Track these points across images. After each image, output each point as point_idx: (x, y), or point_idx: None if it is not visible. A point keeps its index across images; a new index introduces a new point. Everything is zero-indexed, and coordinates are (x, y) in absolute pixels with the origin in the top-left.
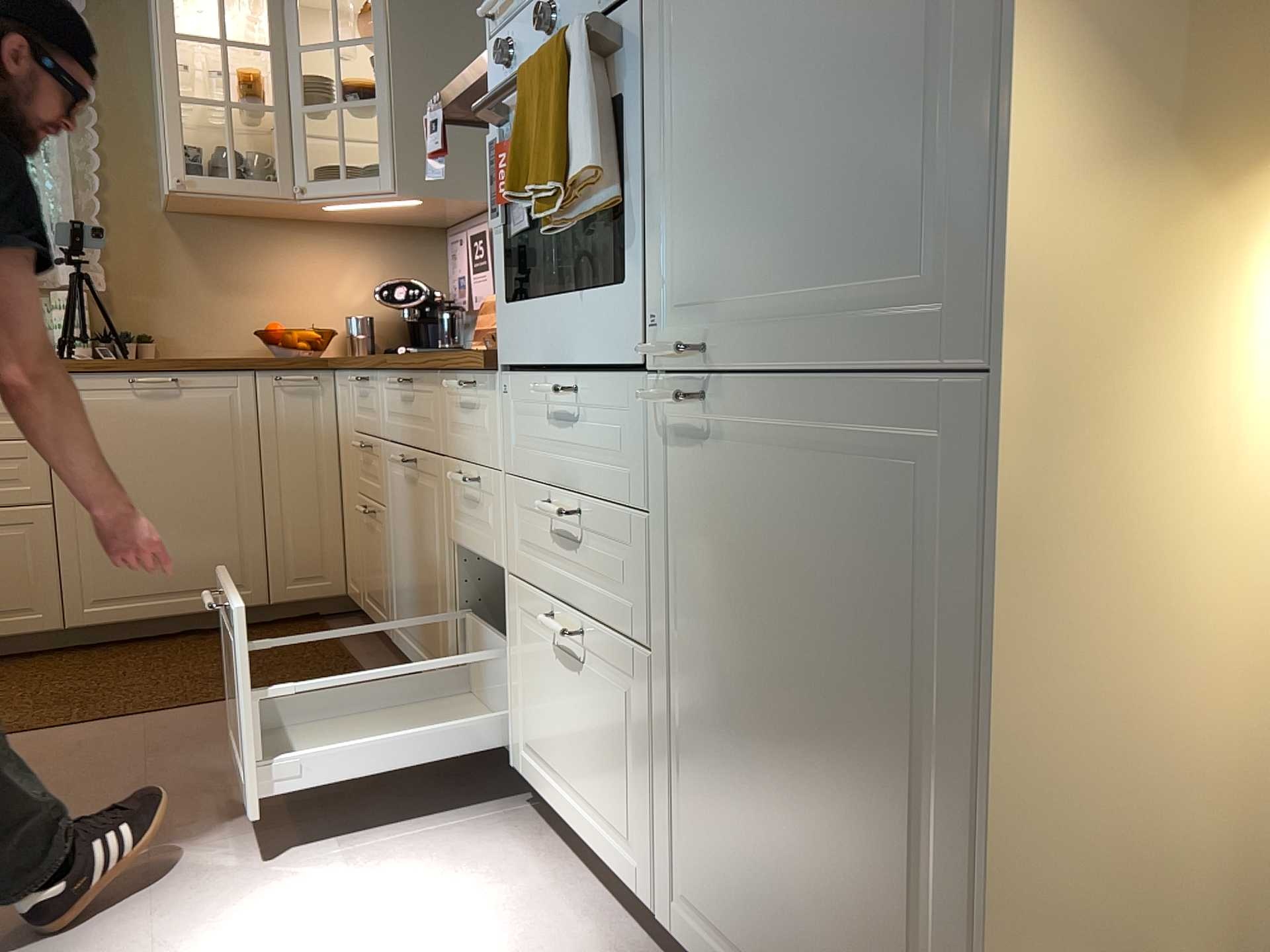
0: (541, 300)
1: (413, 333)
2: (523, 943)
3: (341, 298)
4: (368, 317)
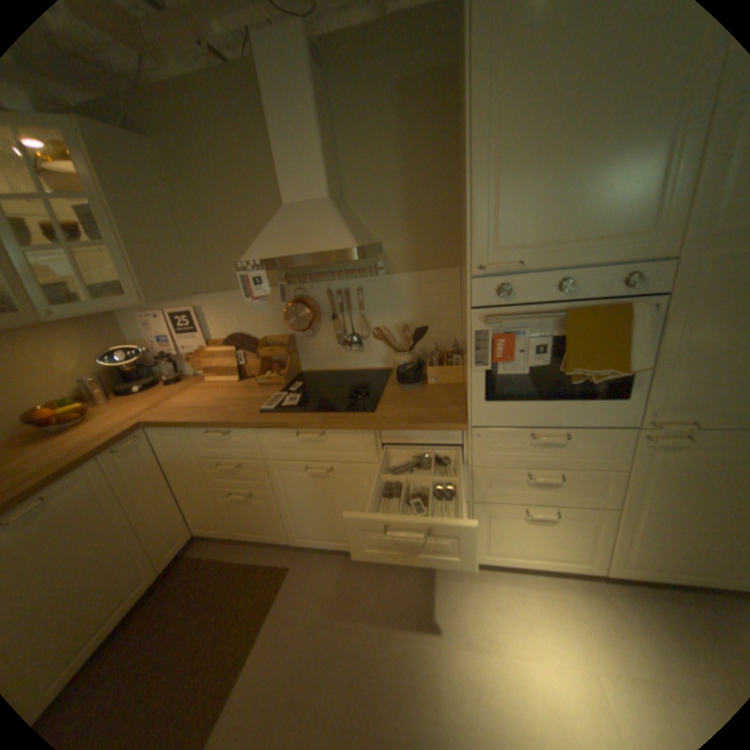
0: (524, 401)
1: (119, 375)
2: (565, 615)
3: (60, 371)
4: (84, 376)
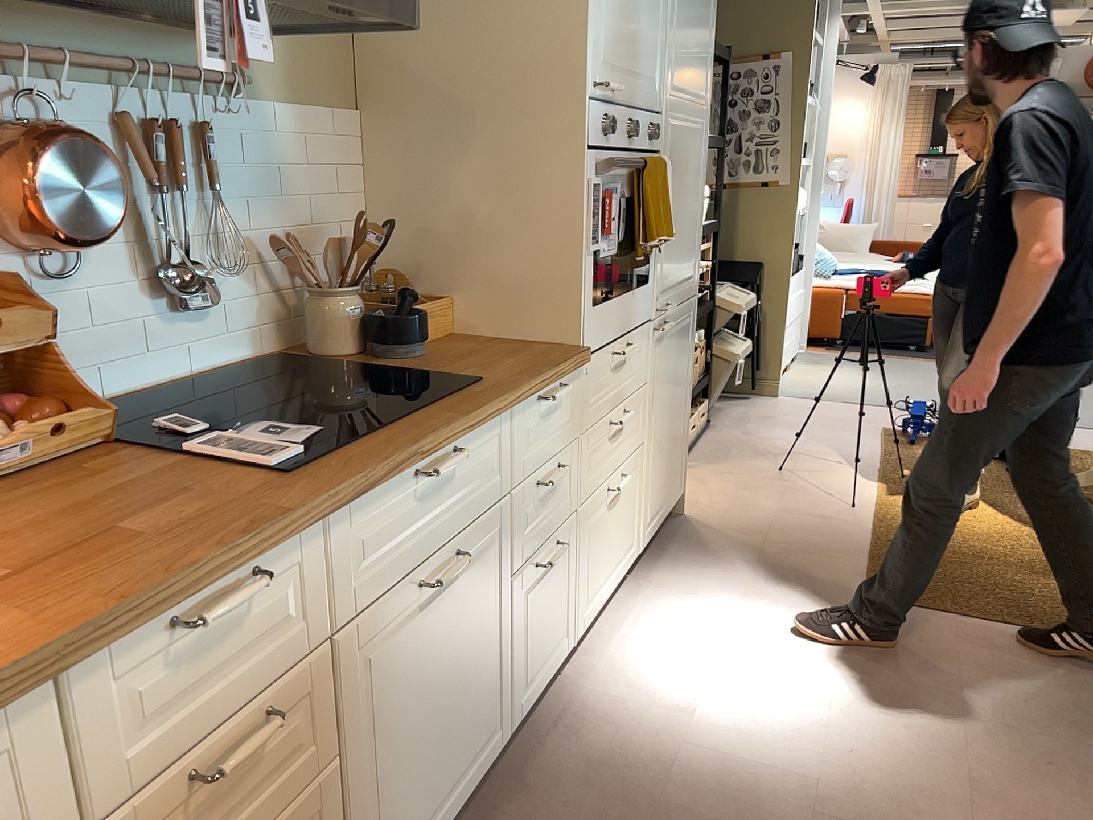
0: (609, 299)
1: None
2: (661, 618)
3: None
4: None
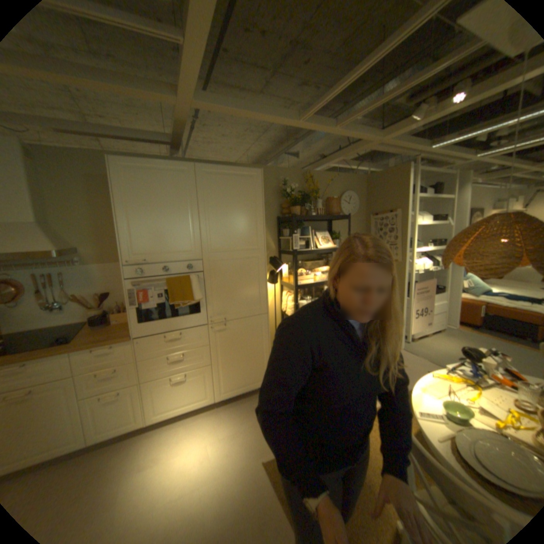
0: (156, 321)
1: None
2: (194, 431)
3: None
4: None
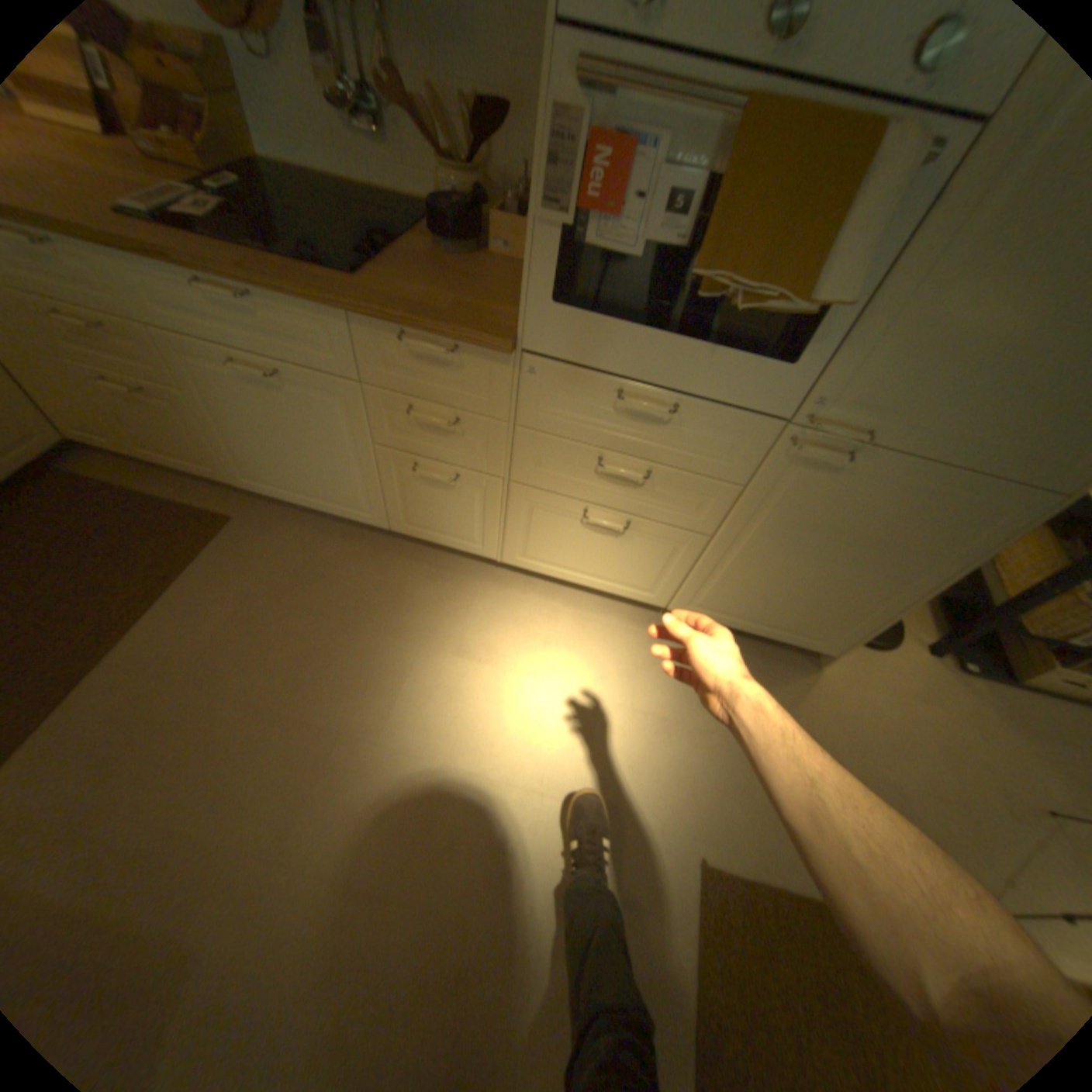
0: (621, 320)
1: None
2: (594, 638)
3: None
4: None
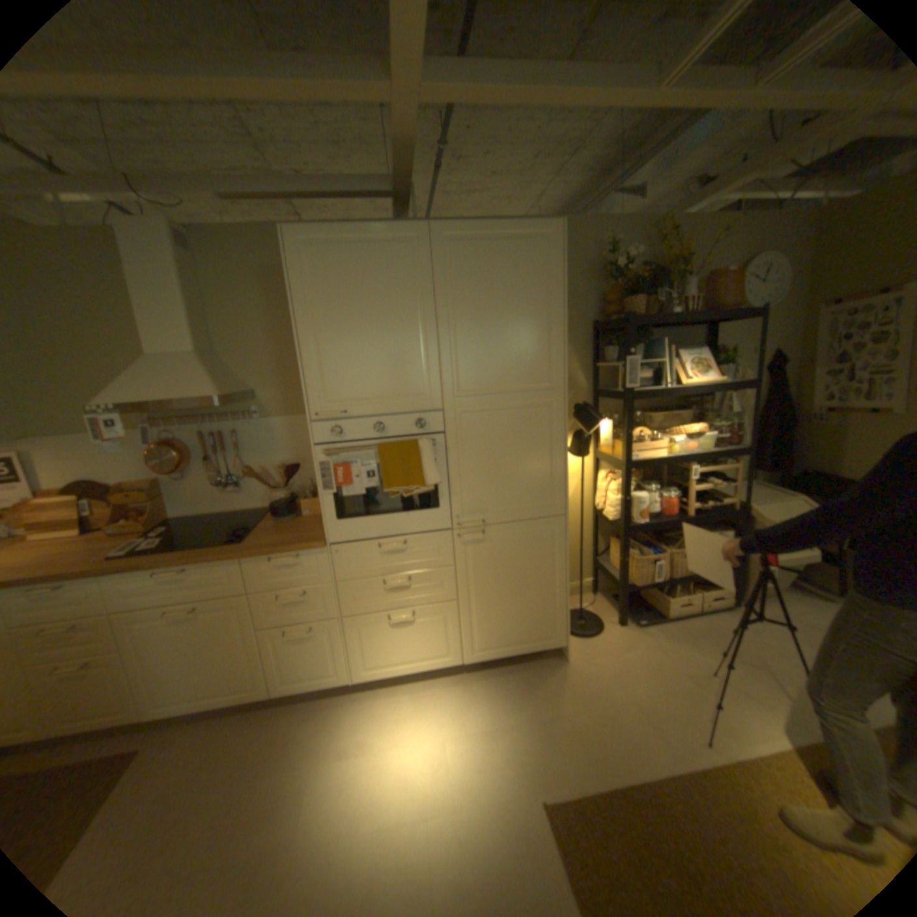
0: (367, 517)
1: None
2: (428, 708)
3: None
4: None
